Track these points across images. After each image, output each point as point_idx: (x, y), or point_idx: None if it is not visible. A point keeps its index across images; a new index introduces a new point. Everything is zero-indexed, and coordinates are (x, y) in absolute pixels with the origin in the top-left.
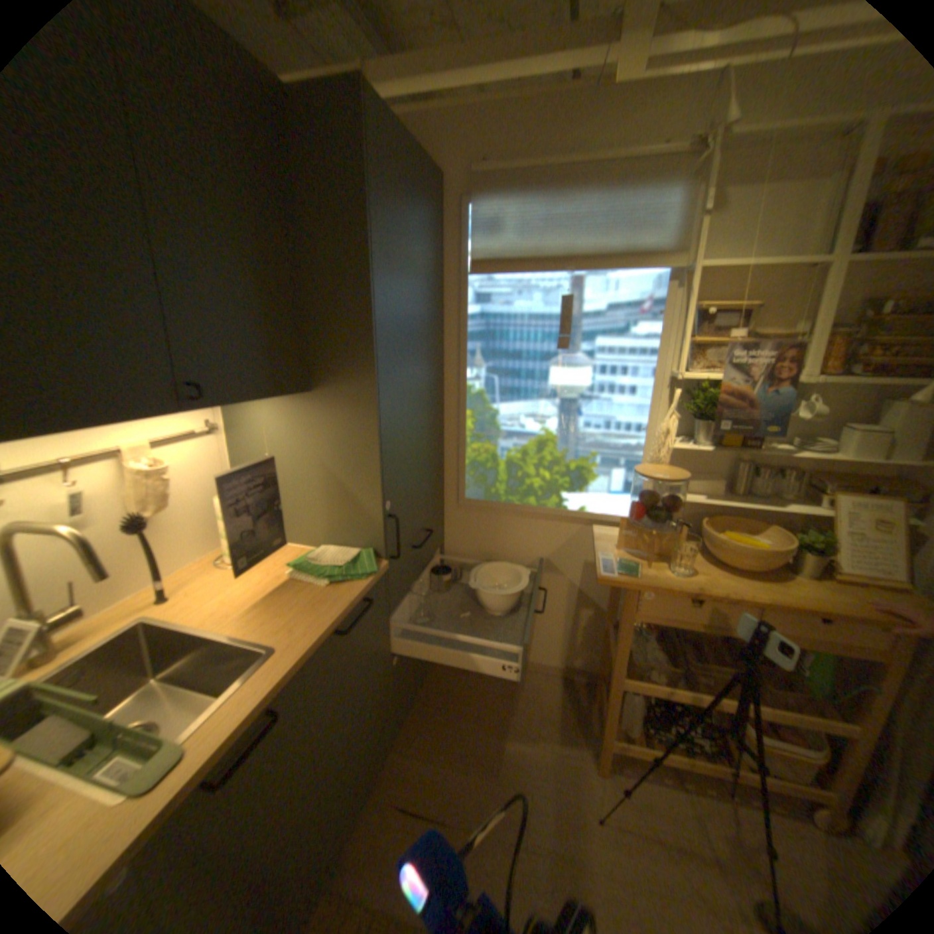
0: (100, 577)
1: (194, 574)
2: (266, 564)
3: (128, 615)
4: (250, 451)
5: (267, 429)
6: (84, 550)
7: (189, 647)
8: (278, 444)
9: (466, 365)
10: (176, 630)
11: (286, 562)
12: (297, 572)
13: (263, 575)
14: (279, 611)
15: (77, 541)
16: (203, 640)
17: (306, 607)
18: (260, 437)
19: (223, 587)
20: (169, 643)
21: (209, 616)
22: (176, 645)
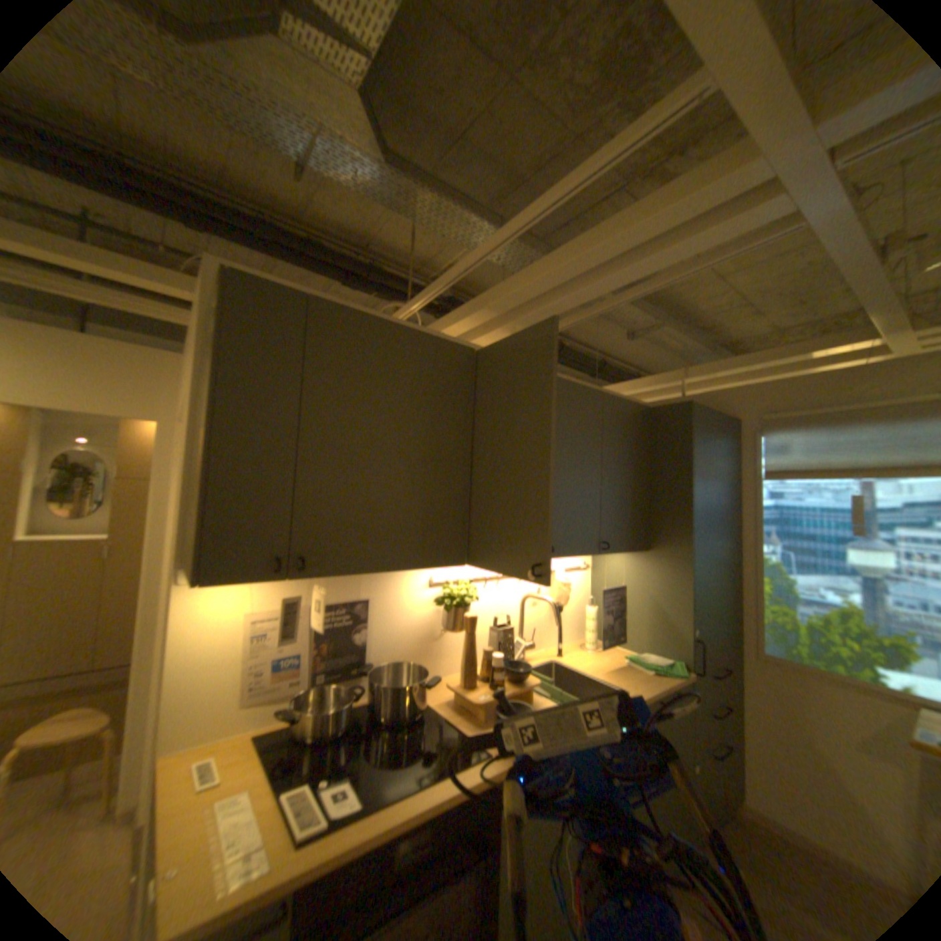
0: (559, 624)
1: (570, 650)
2: (611, 656)
3: (546, 658)
4: (612, 581)
5: (618, 571)
6: (557, 610)
7: (577, 683)
8: (624, 581)
9: (763, 543)
10: (573, 670)
11: (623, 657)
12: (633, 663)
13: (611, 660)
14: (626, 678)
15: (554, 605)
16: (586, 680)
17: (642, 681)
18: (613, 575)
19: (589, 659)
20: (566, 679)
21: (587, 669)
22: (570, 681)
